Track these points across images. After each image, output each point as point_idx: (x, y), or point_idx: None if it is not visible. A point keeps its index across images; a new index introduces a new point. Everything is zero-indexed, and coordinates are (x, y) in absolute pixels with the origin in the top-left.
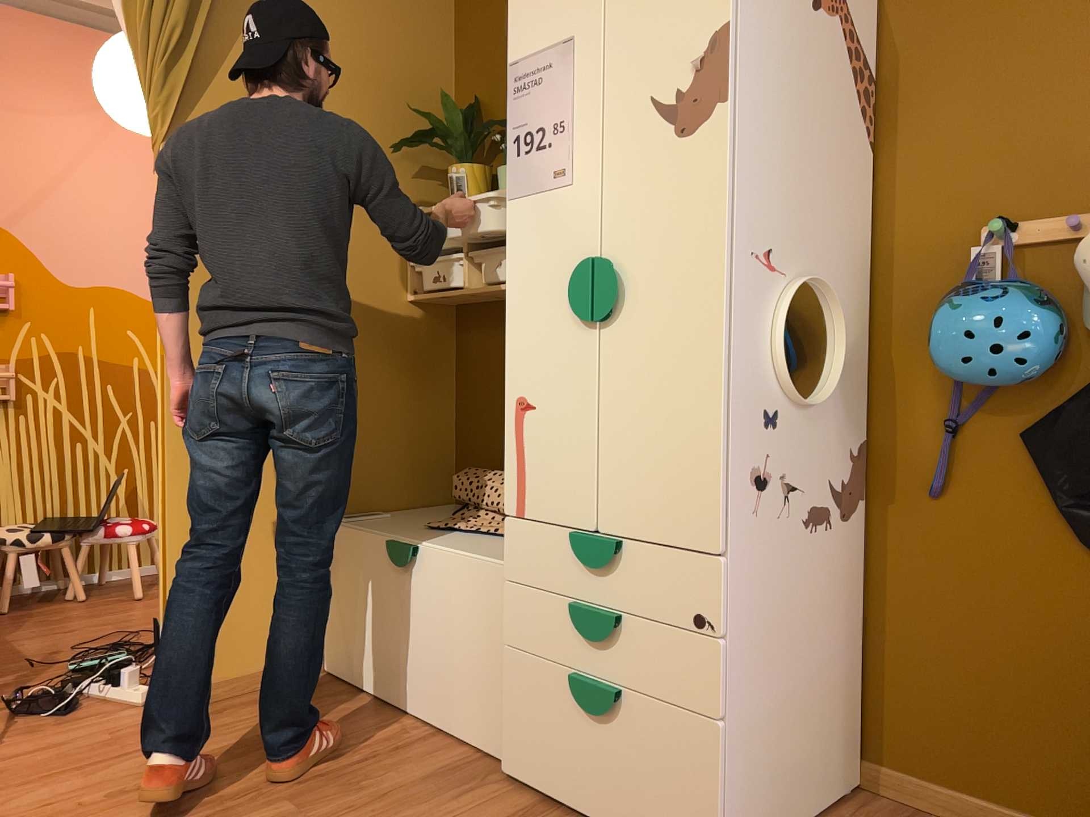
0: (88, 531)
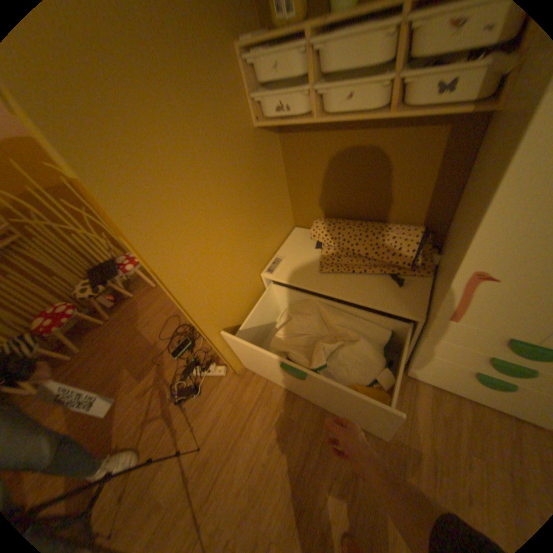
0: (114, 274)
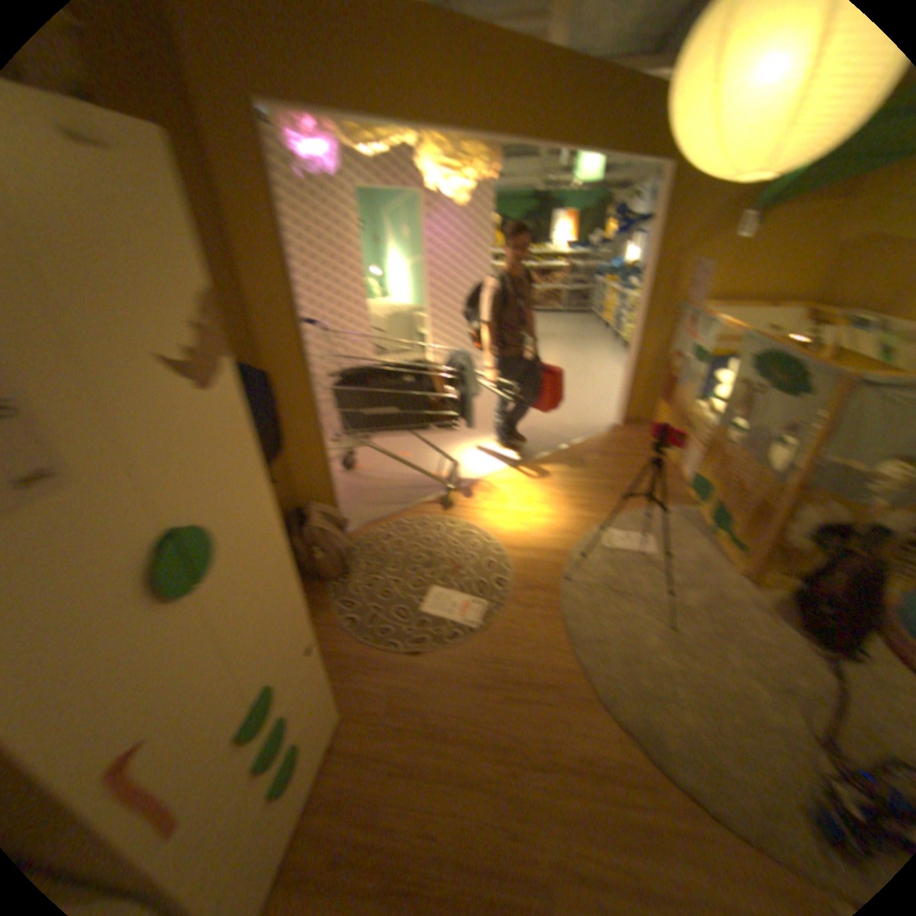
0: None
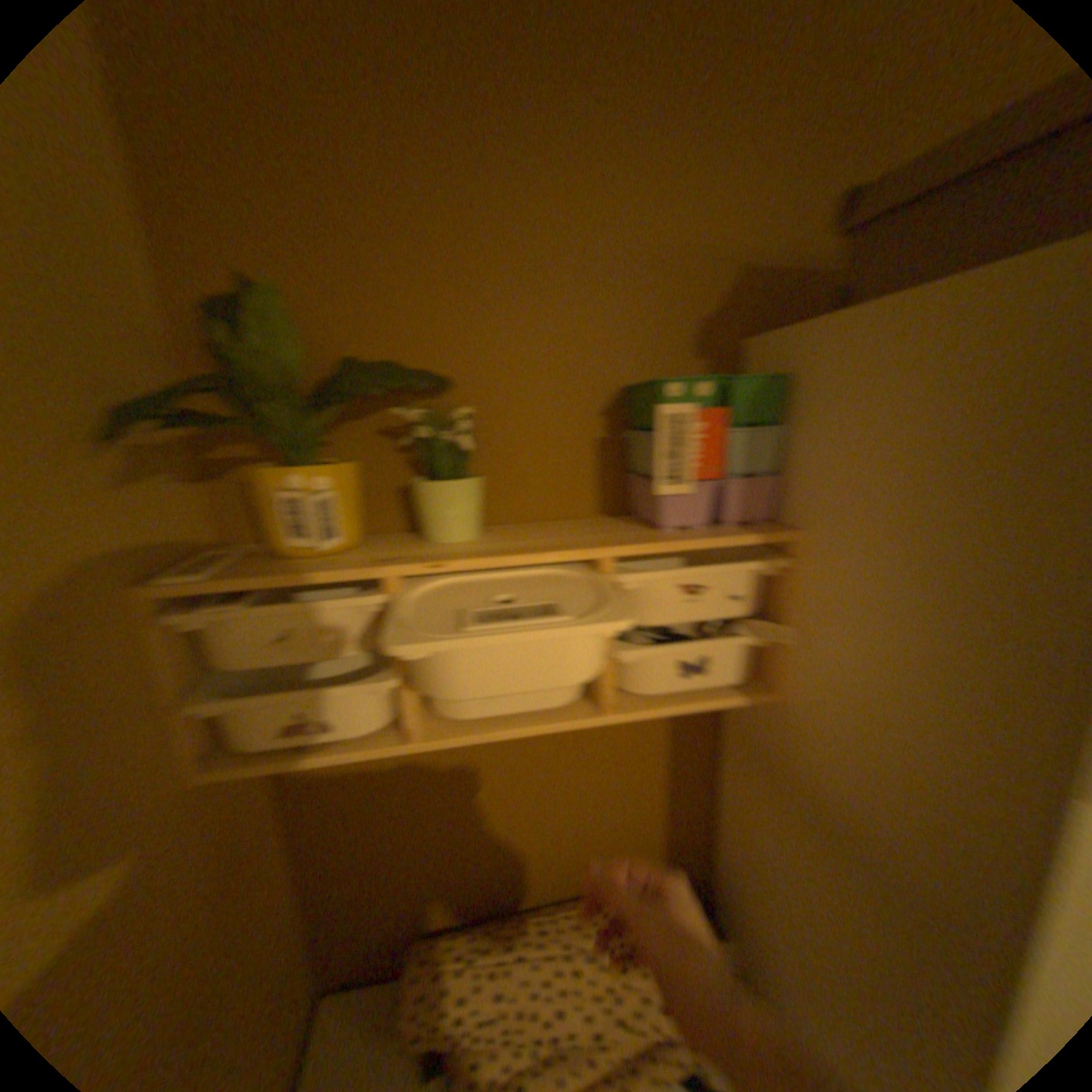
0: None
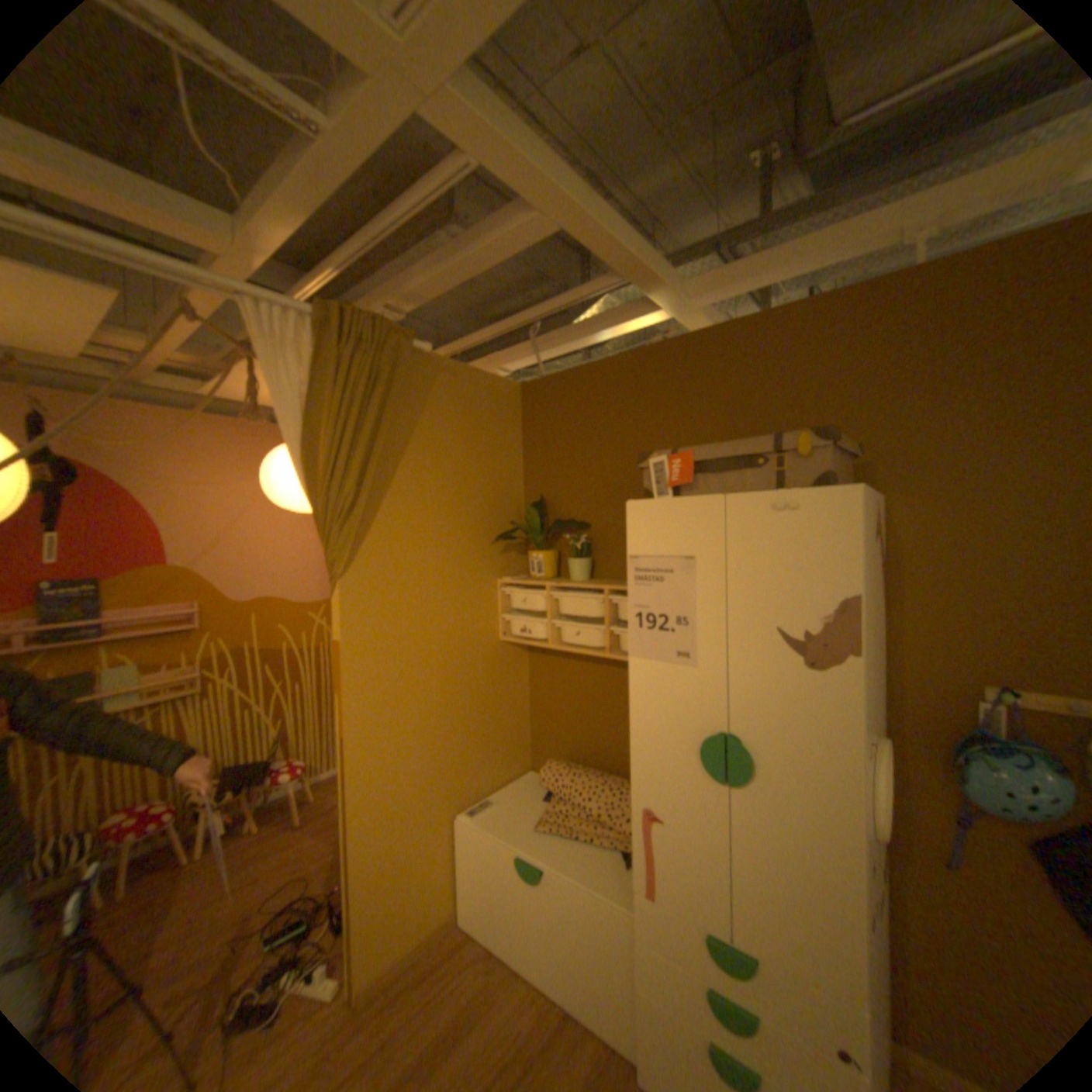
0: (257, 784)
